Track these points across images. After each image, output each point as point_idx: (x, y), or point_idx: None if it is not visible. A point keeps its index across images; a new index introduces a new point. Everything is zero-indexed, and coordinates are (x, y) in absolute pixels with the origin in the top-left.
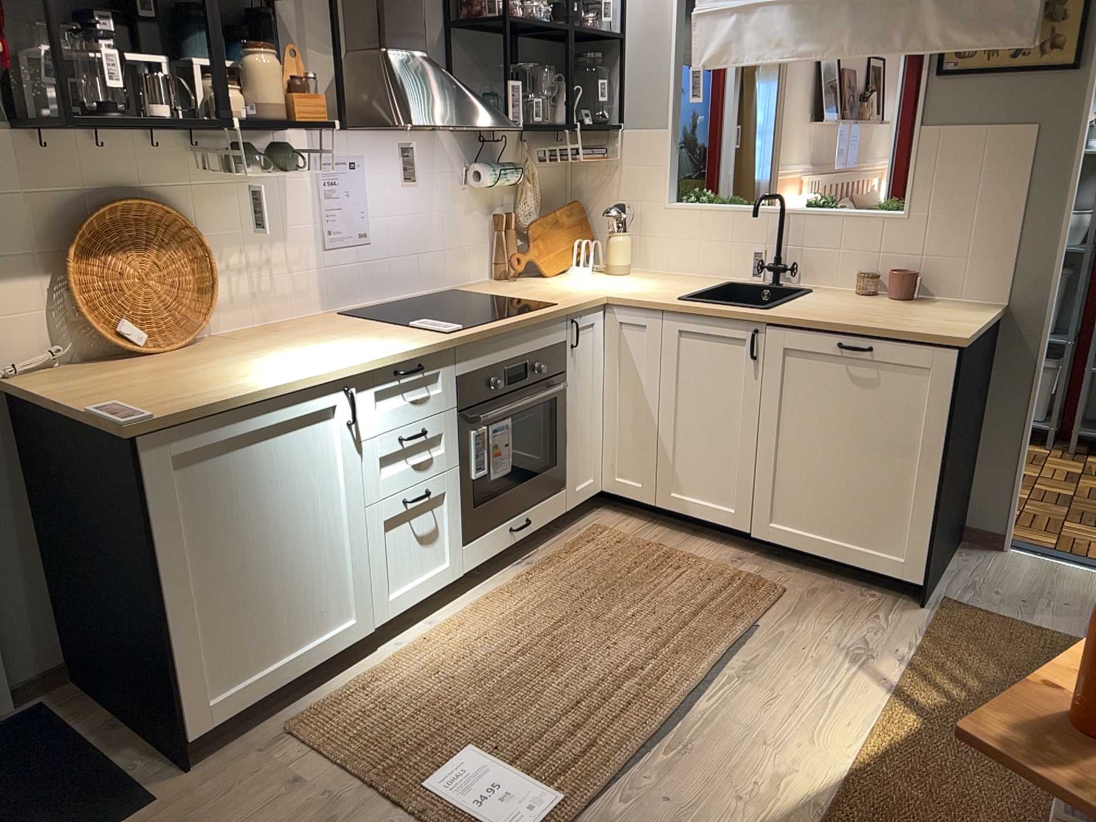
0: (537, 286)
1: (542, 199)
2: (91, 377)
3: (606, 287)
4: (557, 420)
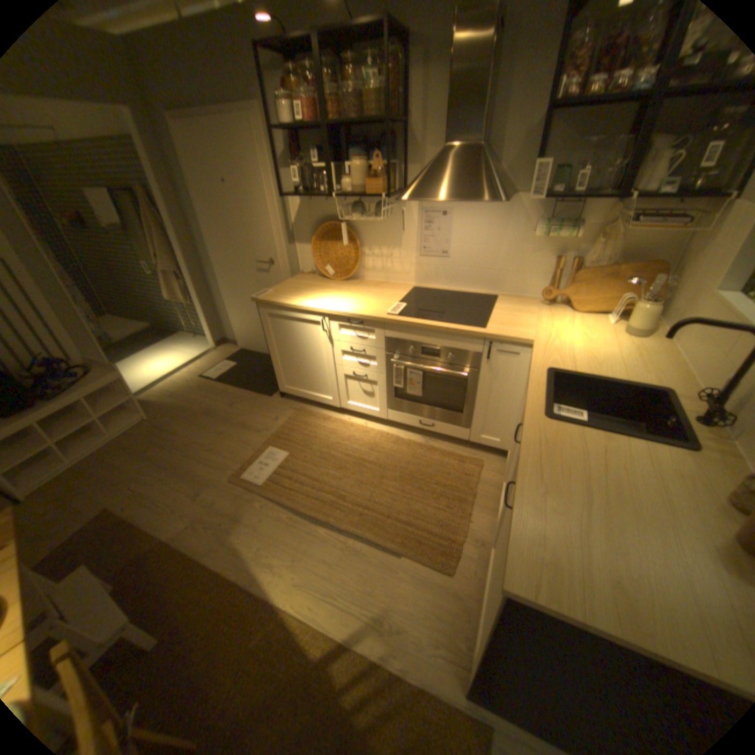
0: (539, 314)
1: (633, 252)
2: (305, 280)
3: (561, 336)
4: (467, 392)
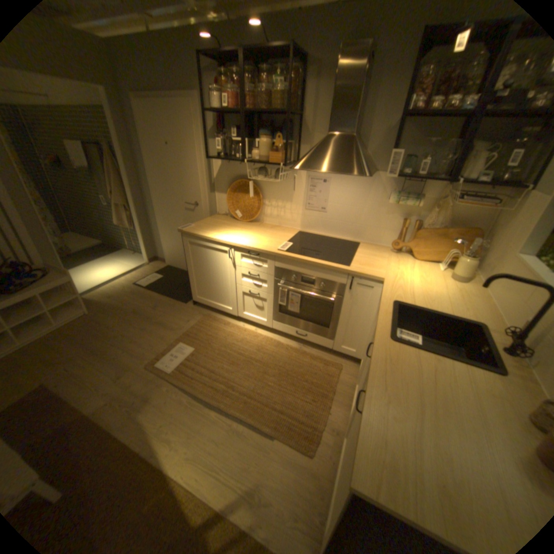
0: (389, 259)
1: (458, 220)
2: (219, 219)
3: (404, 277)
4: (333, 313)
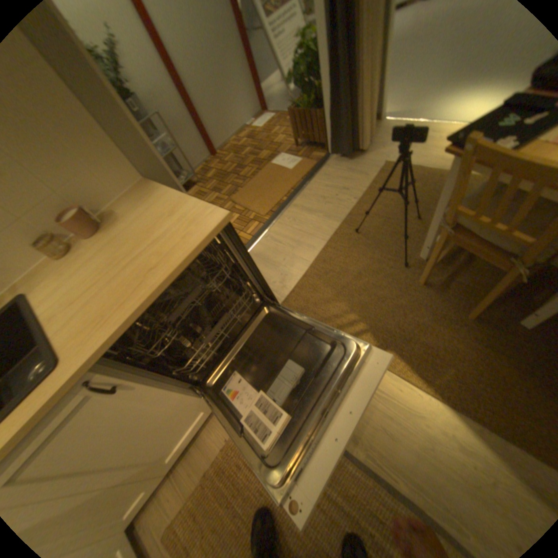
0: None
1: None
2: None
3: None
4: None
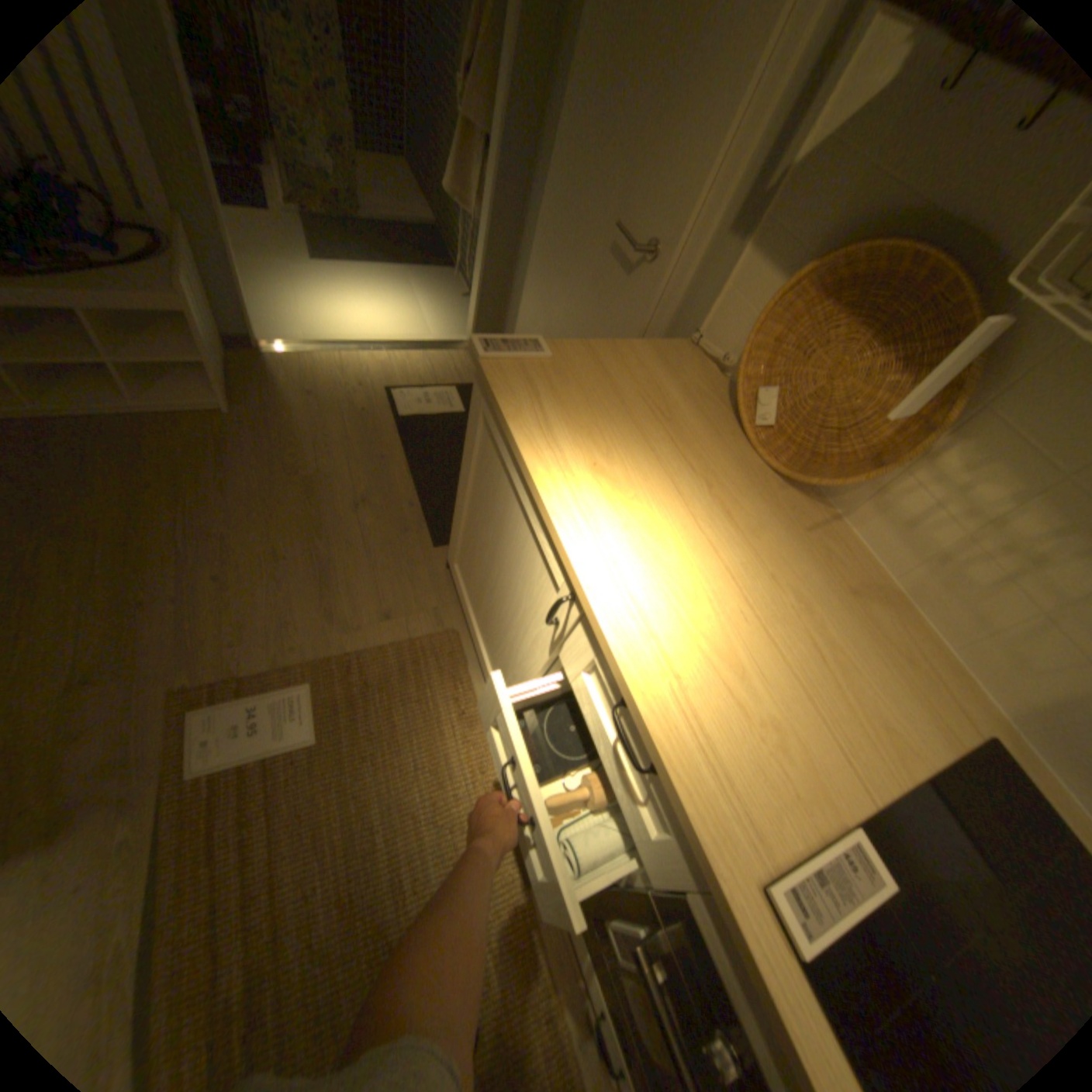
0: None
1: None
2: (676, 379)
3: None
4: None
